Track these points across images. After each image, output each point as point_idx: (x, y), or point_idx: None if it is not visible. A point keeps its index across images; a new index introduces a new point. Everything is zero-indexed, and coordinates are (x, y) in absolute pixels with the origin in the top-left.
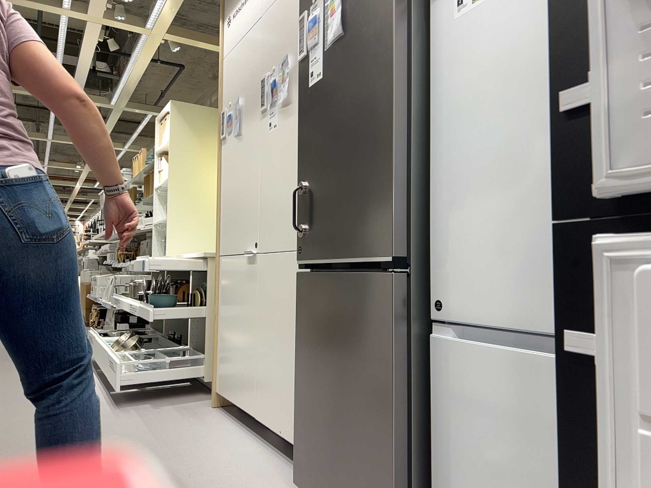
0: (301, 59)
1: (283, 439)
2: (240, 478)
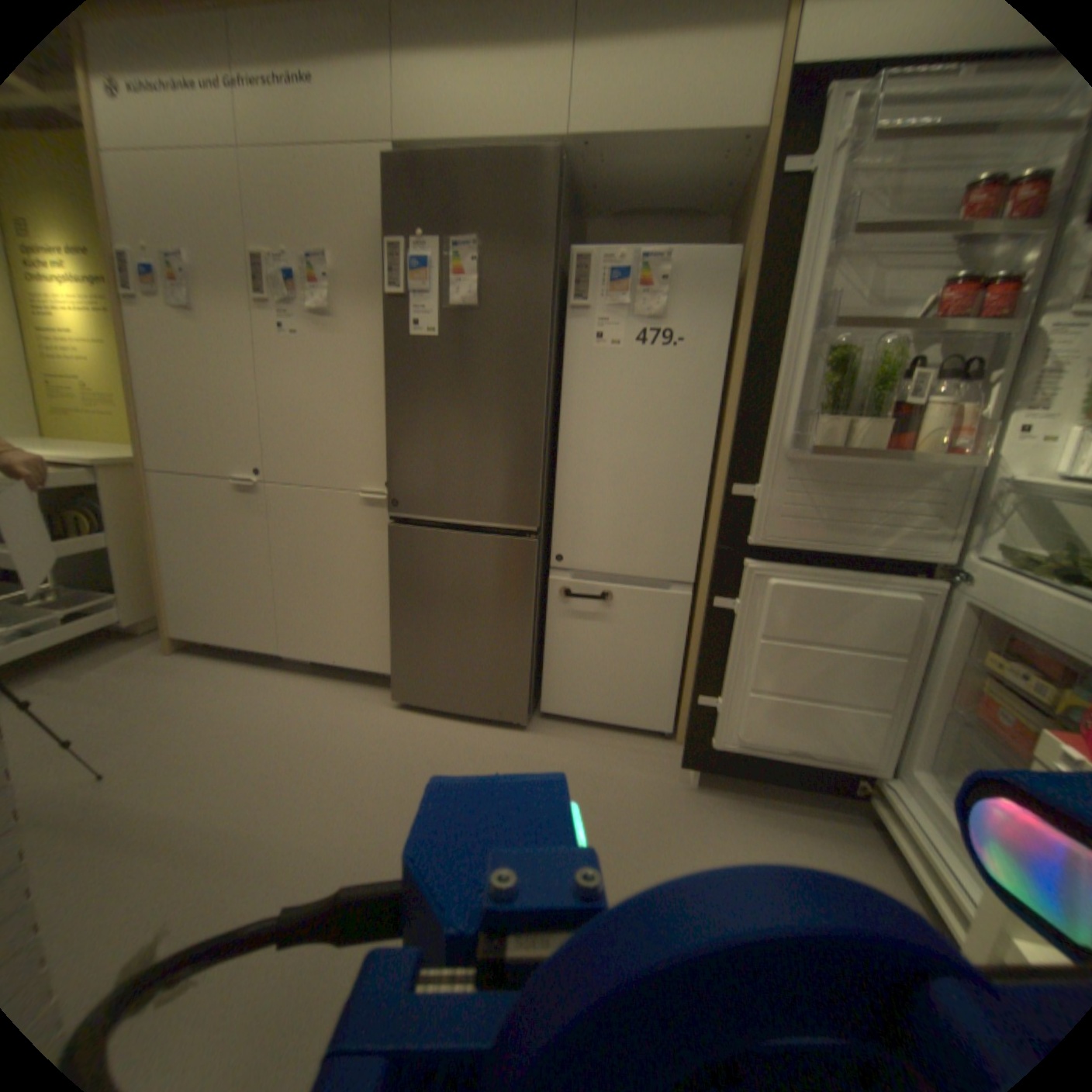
0: (390, 293)
1: (337, 665)
2: (321, 713)
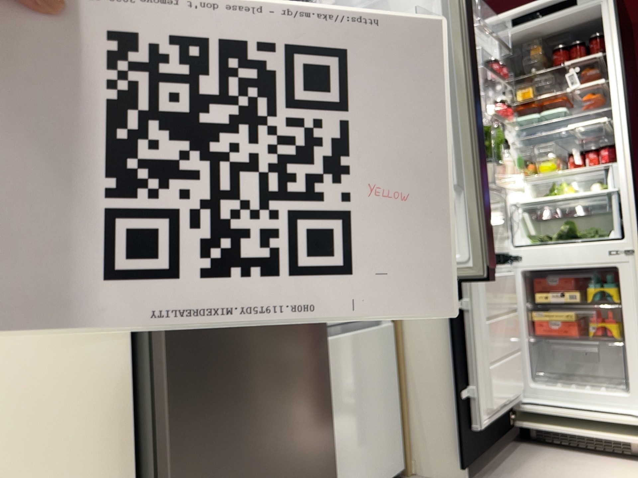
0: None
1: None
2: None
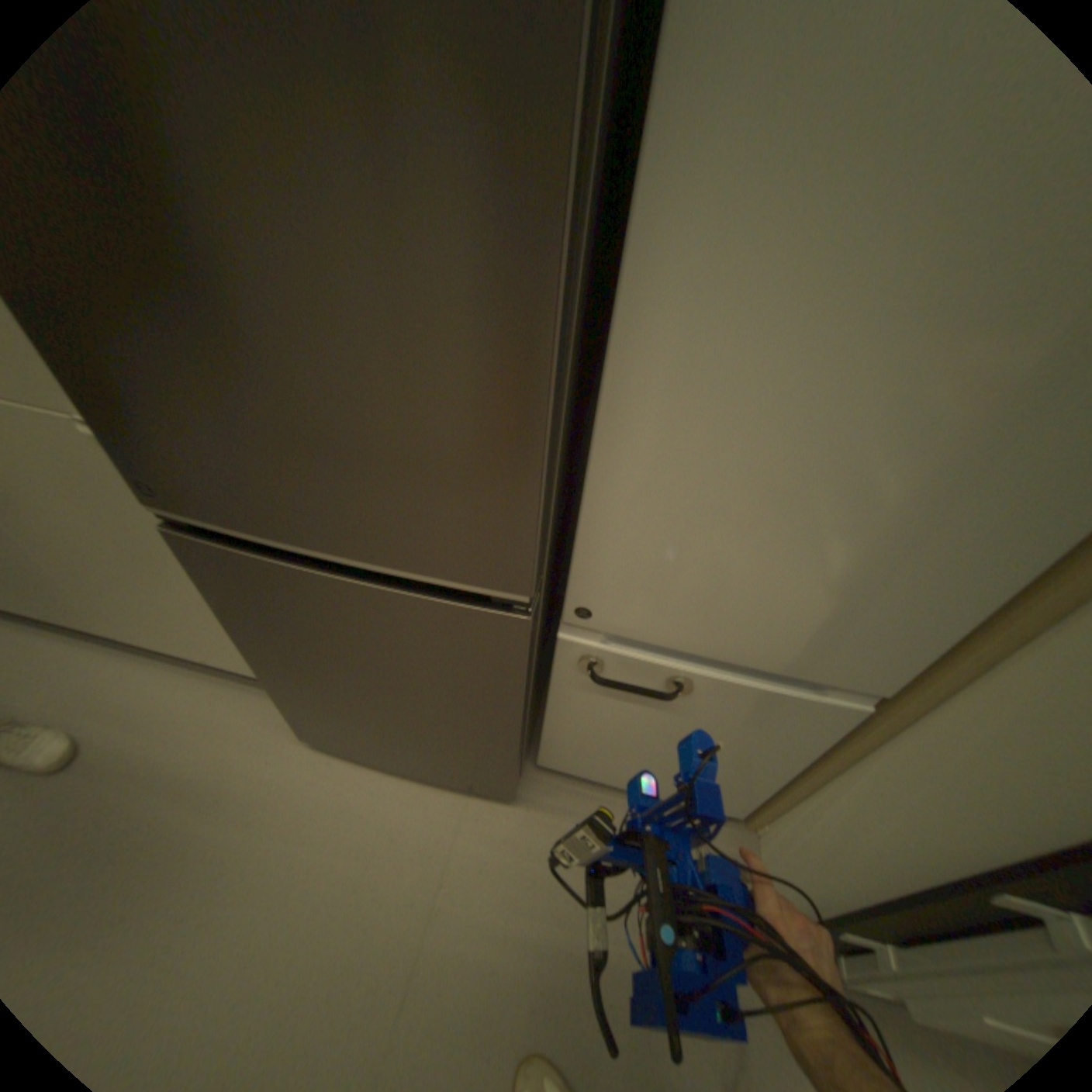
0: None
1: (212, 665)
2: (190, 762)
